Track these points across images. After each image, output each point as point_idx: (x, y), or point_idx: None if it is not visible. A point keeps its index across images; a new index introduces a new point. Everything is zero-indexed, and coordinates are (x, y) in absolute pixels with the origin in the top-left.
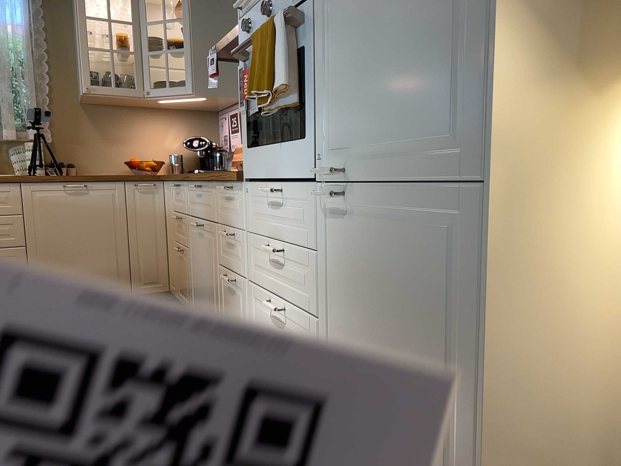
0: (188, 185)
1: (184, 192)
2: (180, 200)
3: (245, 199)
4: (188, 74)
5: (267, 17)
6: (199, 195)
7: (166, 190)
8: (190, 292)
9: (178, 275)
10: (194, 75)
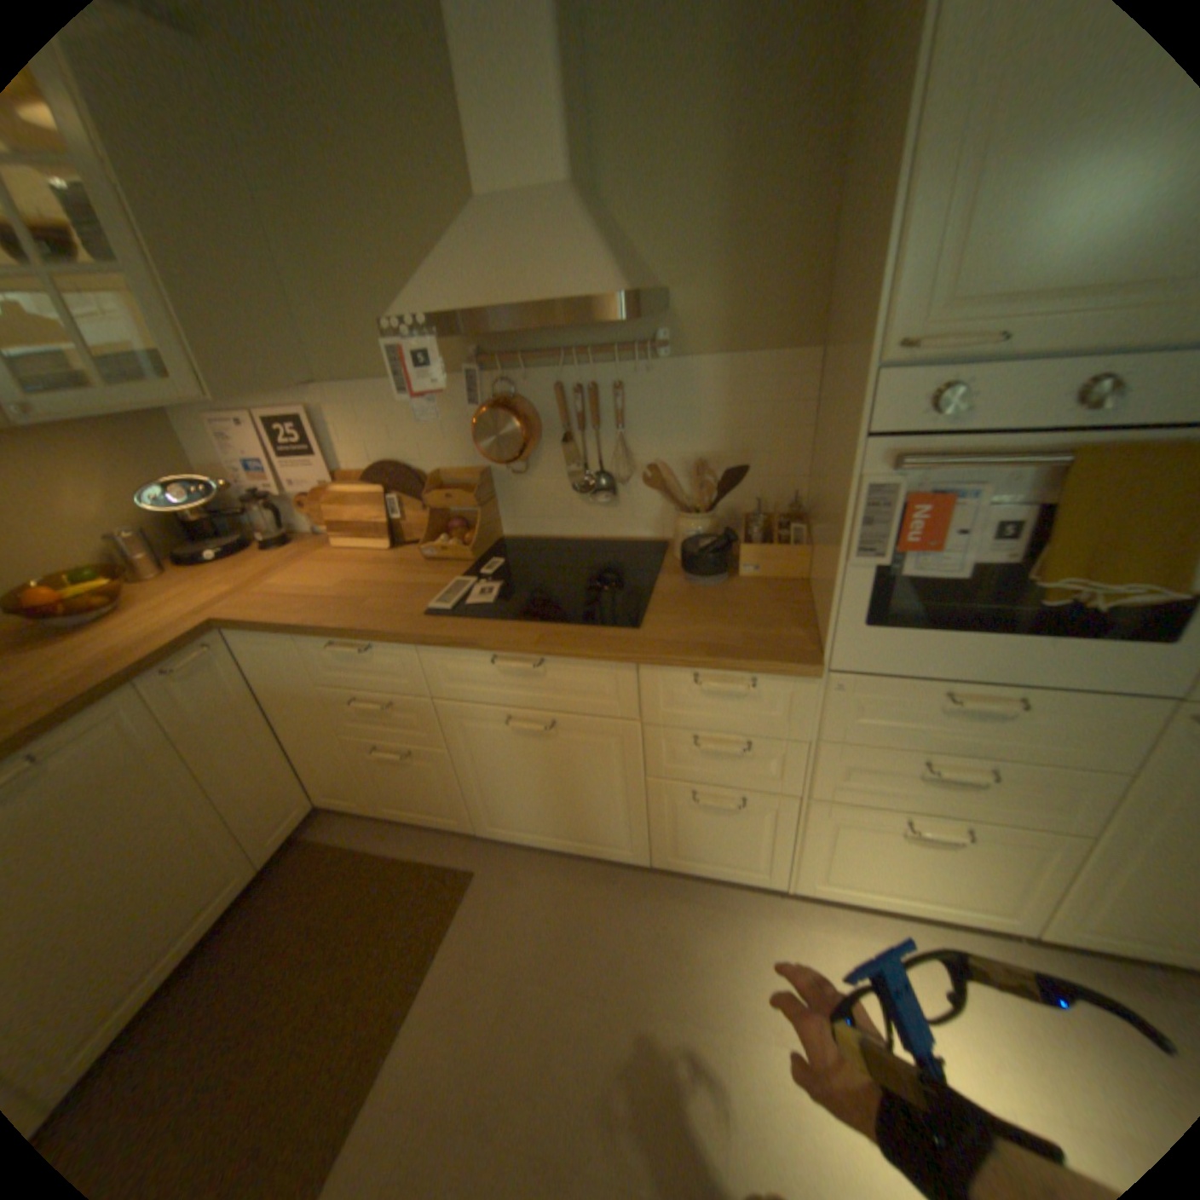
0: (444, 651)
1: (399, 660)
2: (371, 671)
3: (817, 697)
4: (168, 344)
5: (1062, 403)
6: (521, 672)
7: (248, 647)
8: (462, 810)
9: (377, 786)
10: (183, 344)
